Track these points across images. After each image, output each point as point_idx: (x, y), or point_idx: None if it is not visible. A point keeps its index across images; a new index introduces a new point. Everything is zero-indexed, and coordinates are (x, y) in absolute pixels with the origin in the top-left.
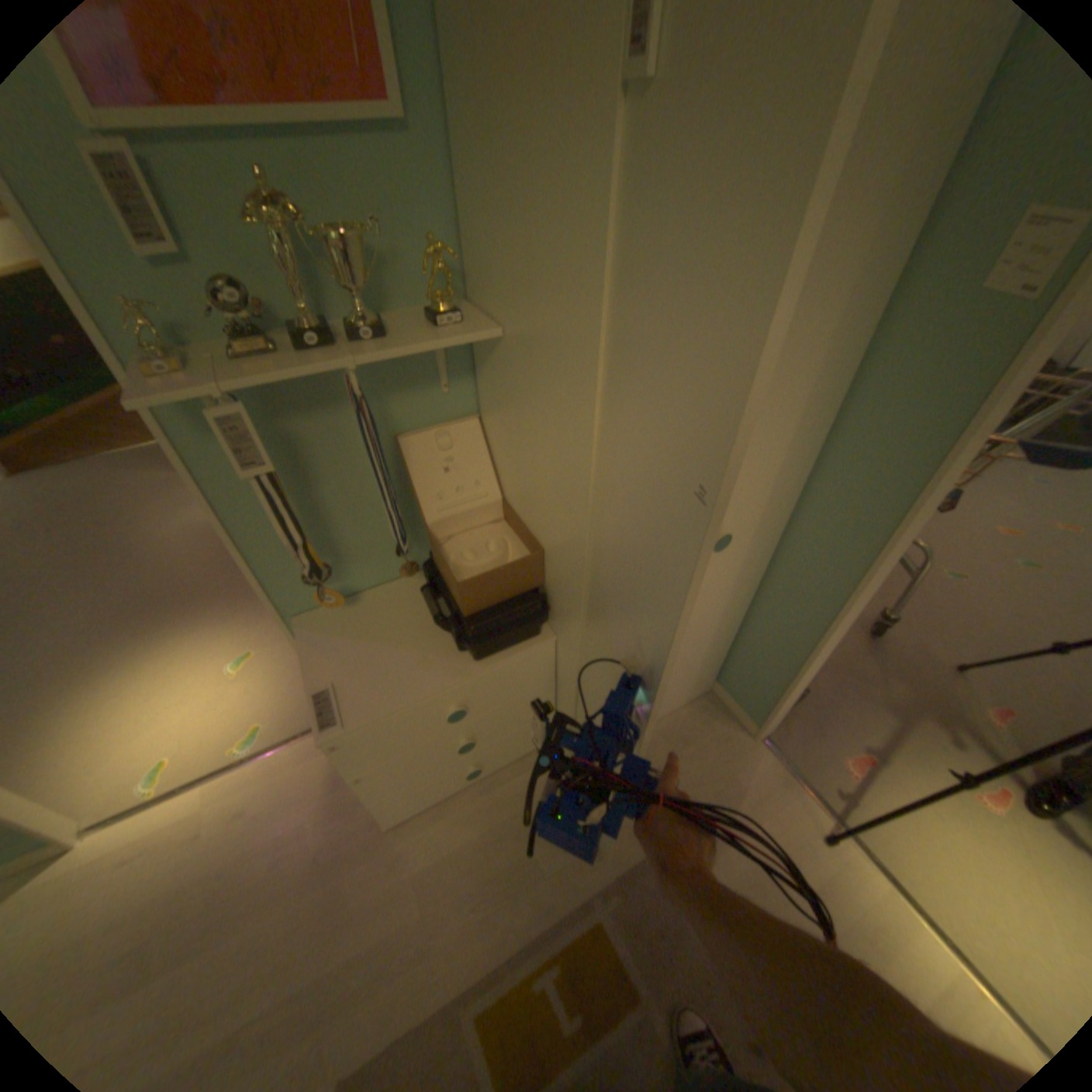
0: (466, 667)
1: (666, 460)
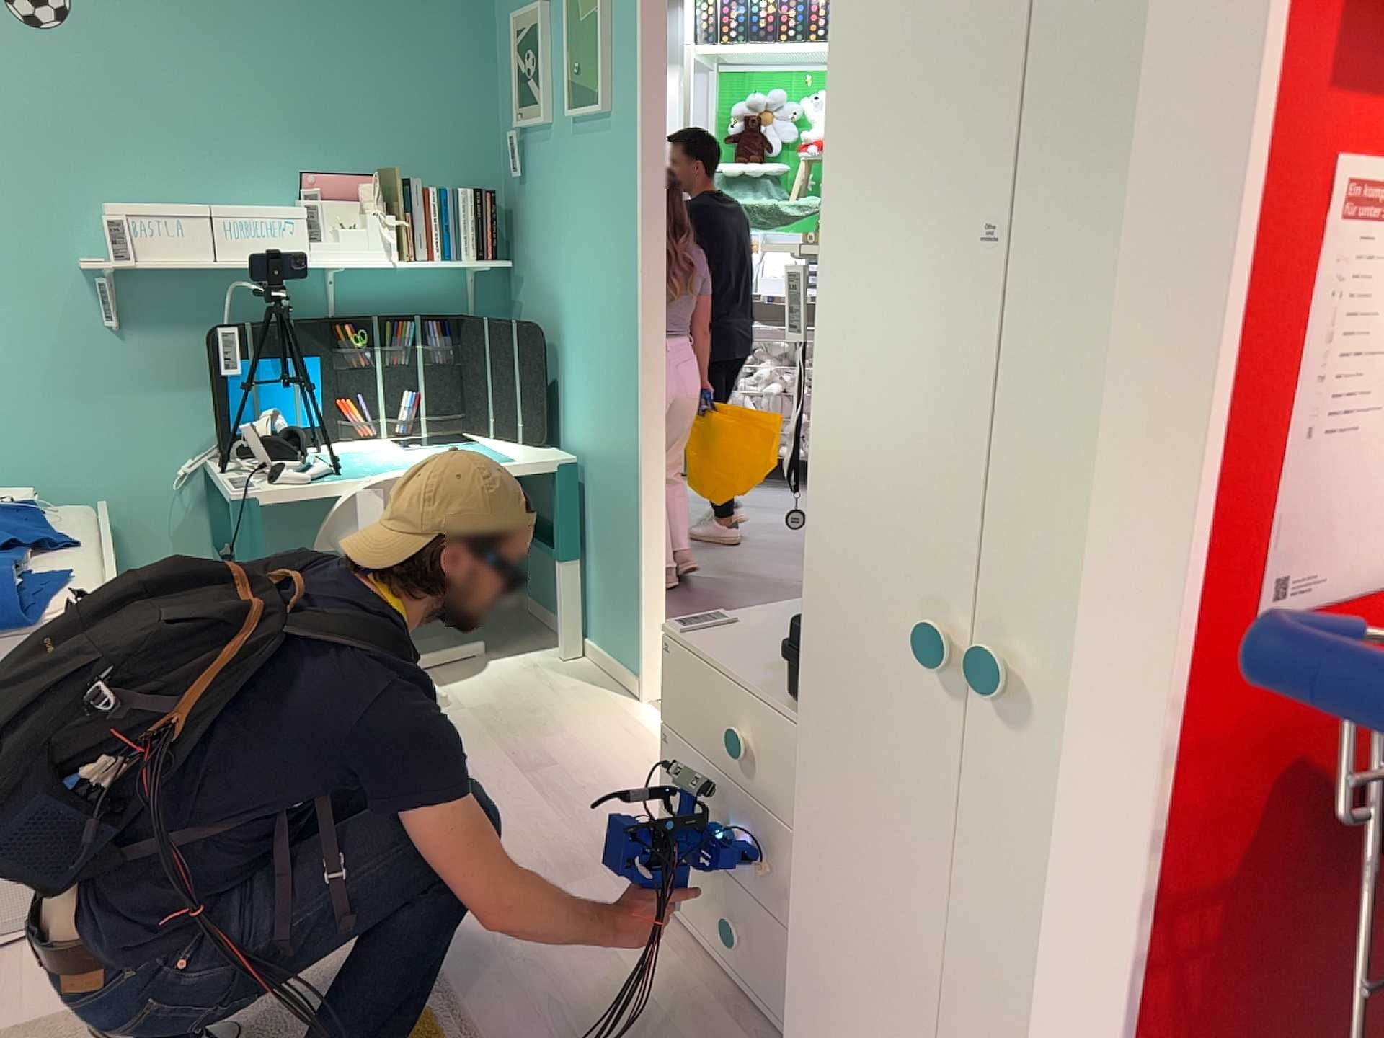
0: (780, 692)
1: (889, 377)
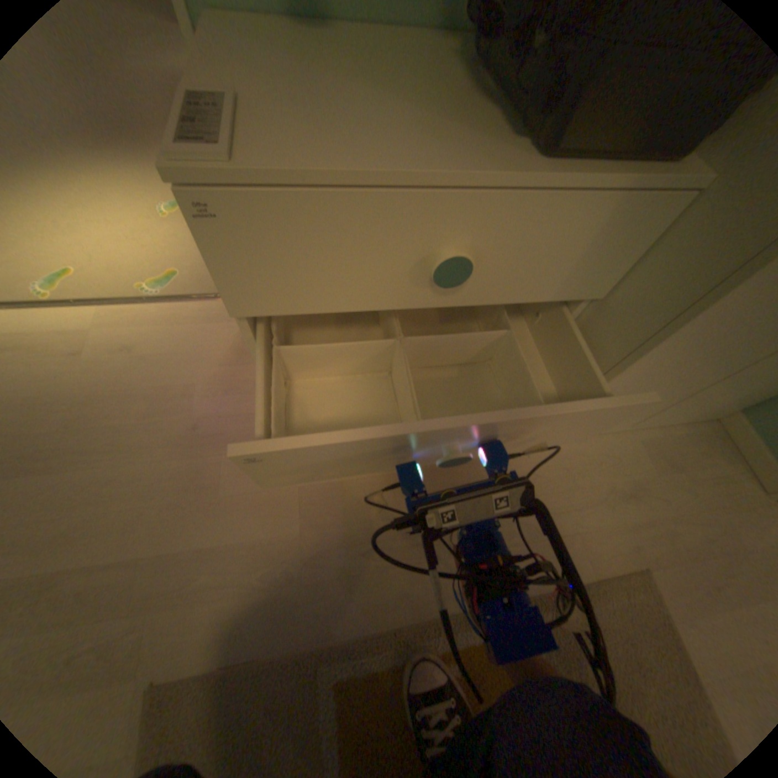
0: (524, 155)
1: None
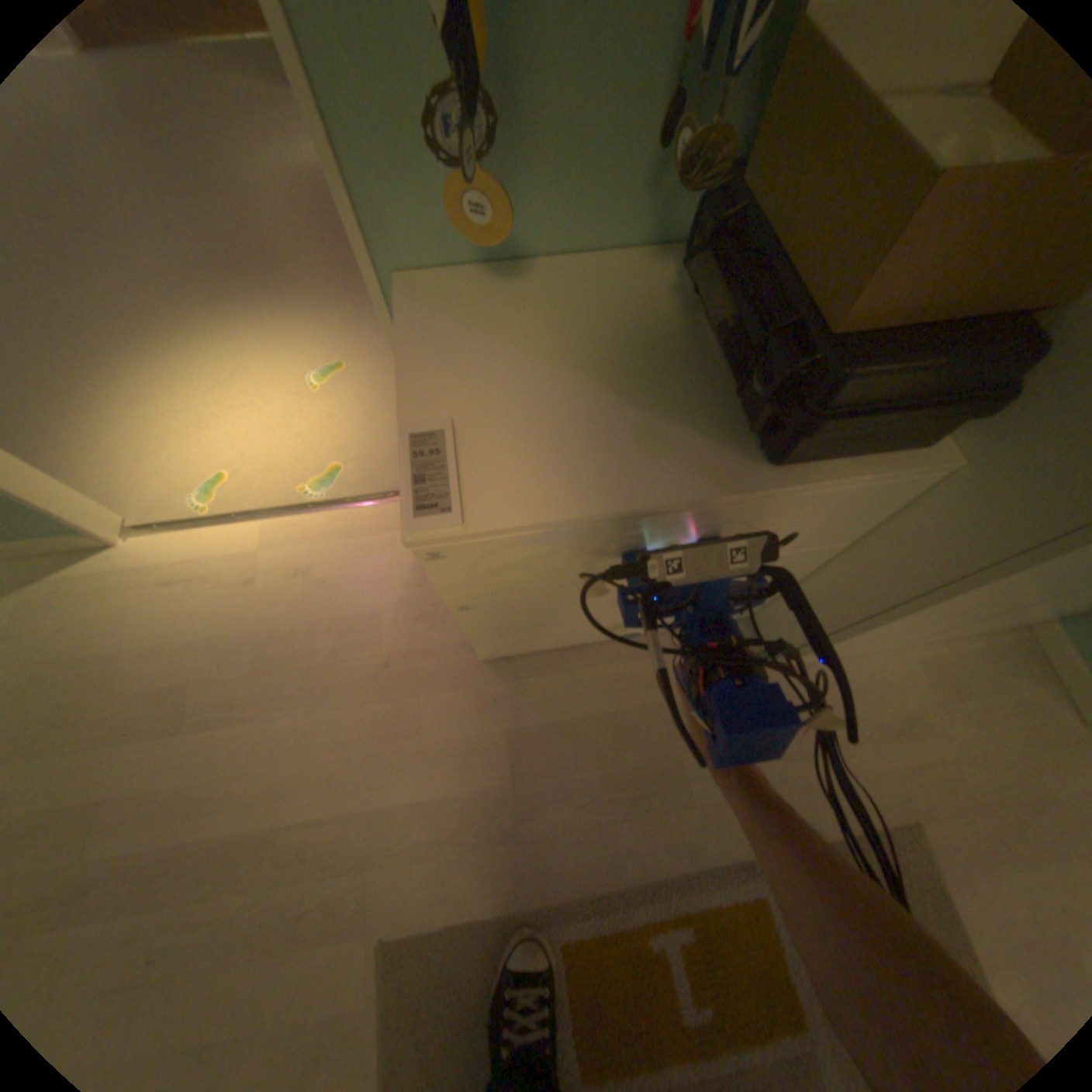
0: (747, 470)
1: None
